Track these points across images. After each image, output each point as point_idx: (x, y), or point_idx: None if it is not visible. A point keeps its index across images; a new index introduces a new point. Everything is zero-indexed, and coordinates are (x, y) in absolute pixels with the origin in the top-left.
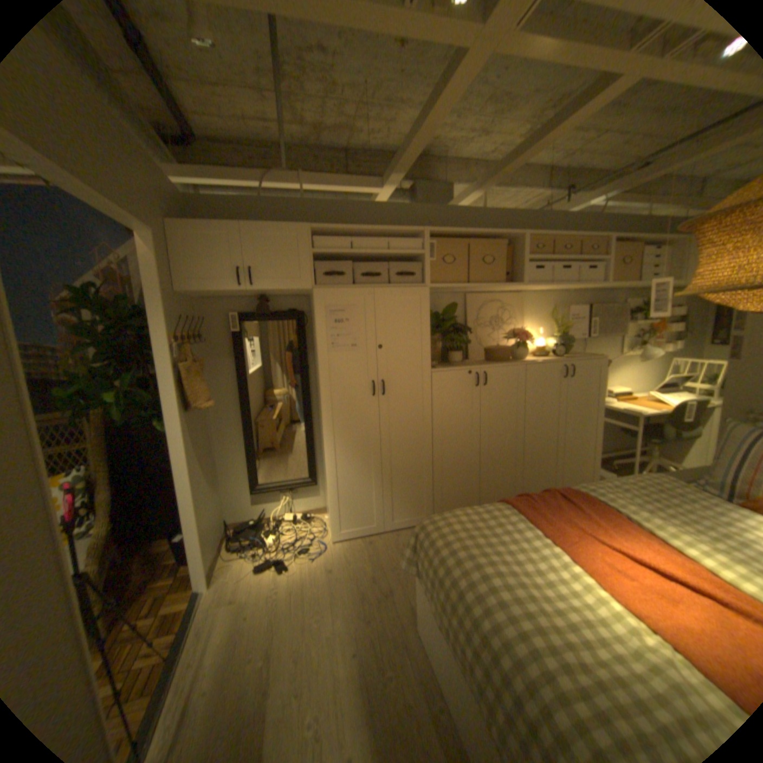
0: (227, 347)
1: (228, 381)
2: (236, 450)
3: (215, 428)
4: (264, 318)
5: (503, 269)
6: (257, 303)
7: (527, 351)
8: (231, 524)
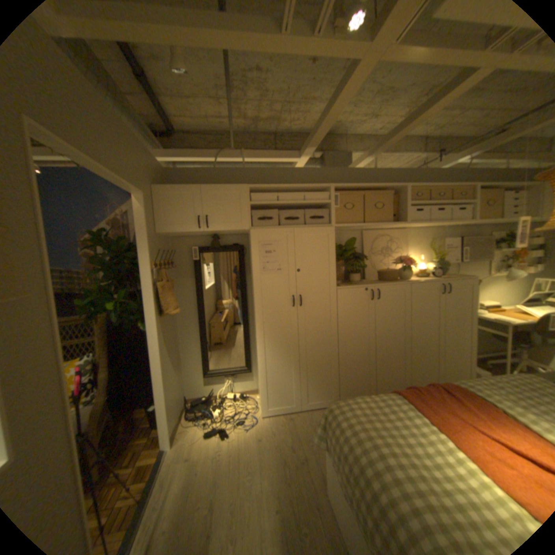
0: (190, 271)
1: (191, 294)
2: (194, 345)
3: (180, 328)
4: (216, 250)
5: (391, 212)
6: (211, 240)
7: (412, 273)
8: (189, 399)
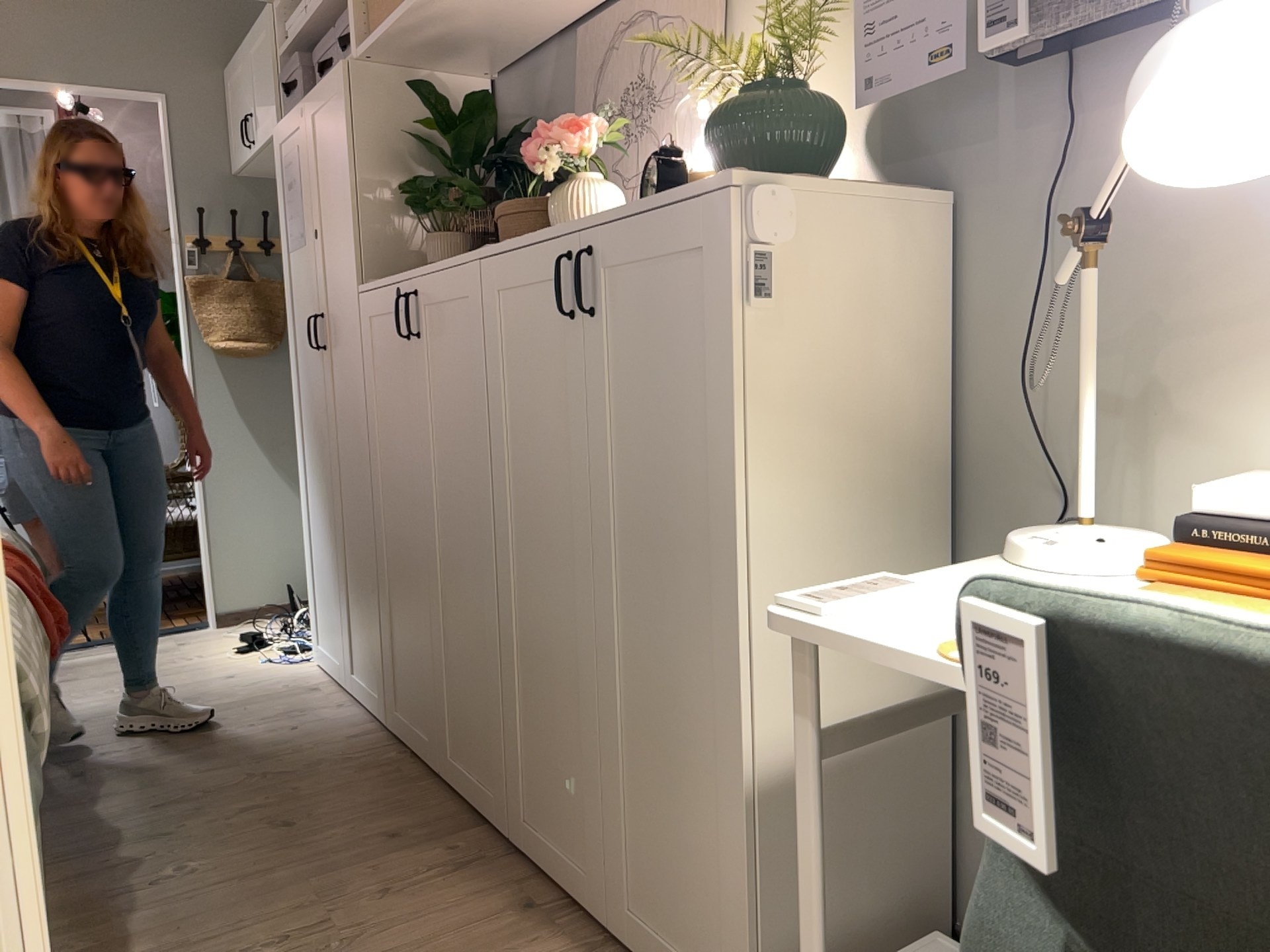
0: None
1: None
2: None
3: None
4: None
5: None
6: None
7: (567, 204)
8: None
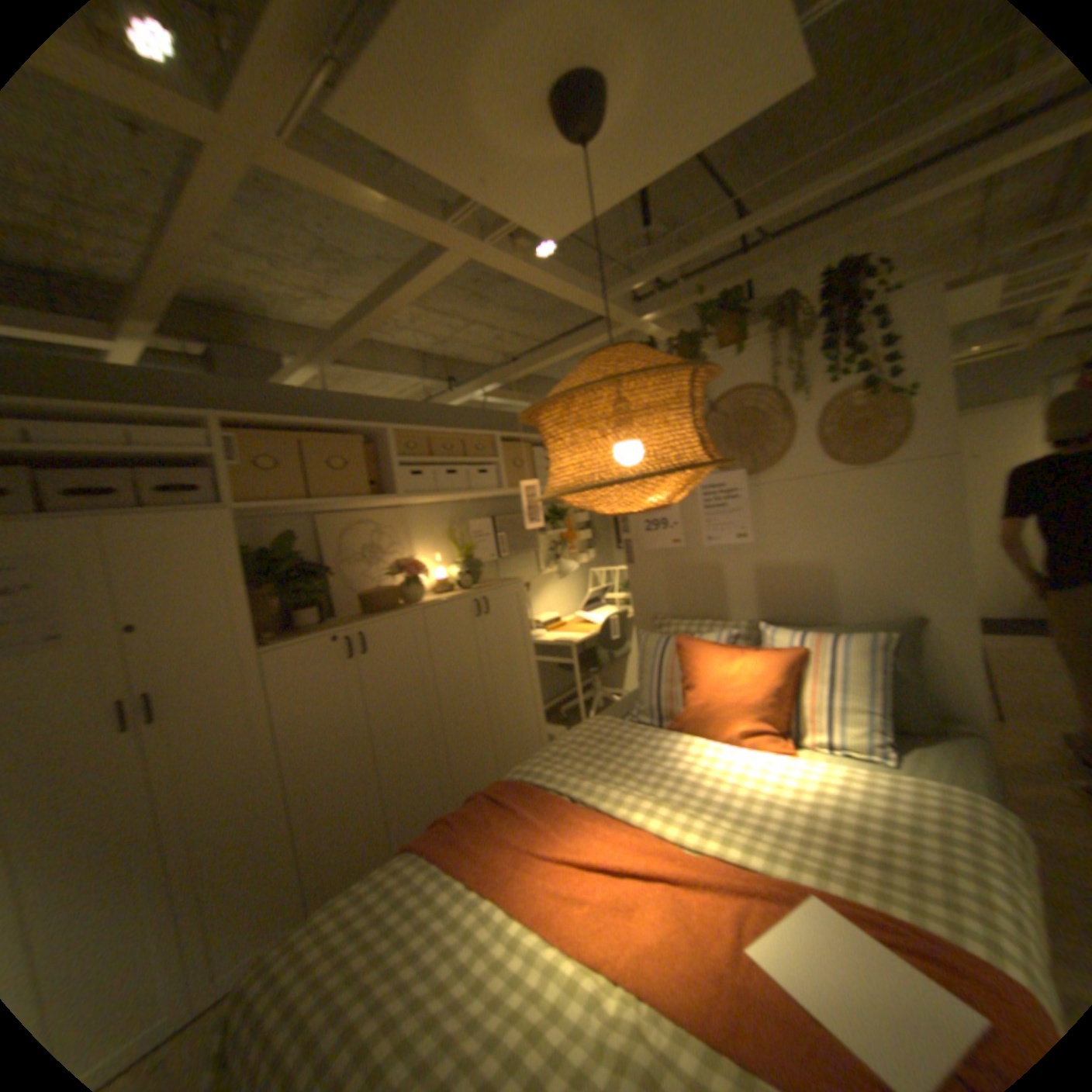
0: None
1: None
2: None
3: None
4: None
5: (367, 475)
6: None
7: (424, 587)
8: None
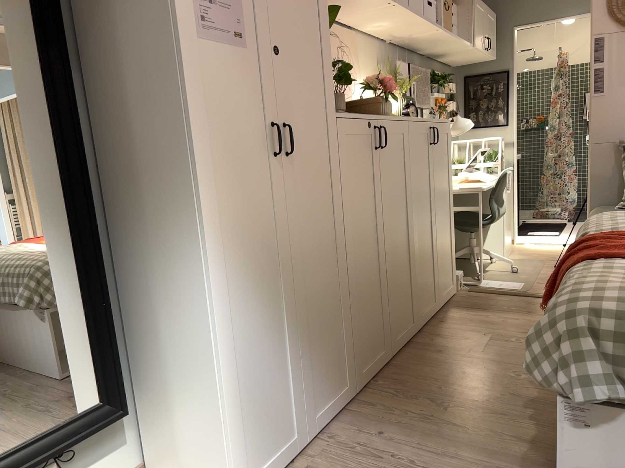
0: None
1: None
2: None
3: None
4: None
5: None
6: None
7: (392, 106)
8: None
